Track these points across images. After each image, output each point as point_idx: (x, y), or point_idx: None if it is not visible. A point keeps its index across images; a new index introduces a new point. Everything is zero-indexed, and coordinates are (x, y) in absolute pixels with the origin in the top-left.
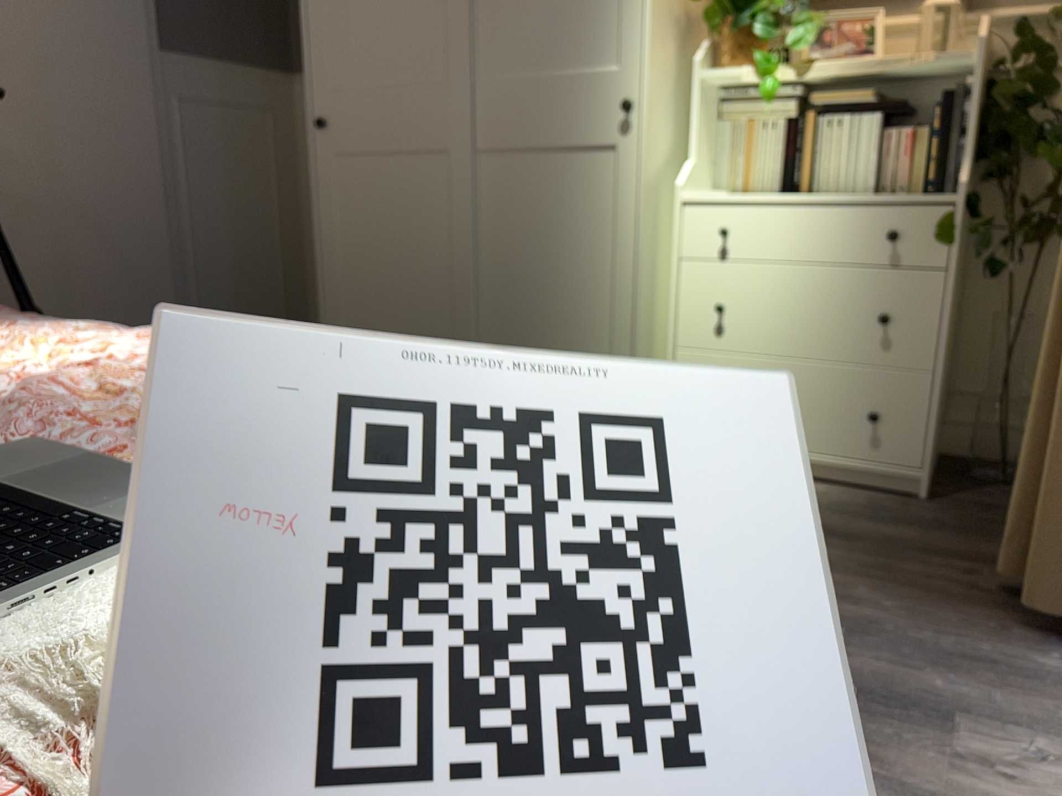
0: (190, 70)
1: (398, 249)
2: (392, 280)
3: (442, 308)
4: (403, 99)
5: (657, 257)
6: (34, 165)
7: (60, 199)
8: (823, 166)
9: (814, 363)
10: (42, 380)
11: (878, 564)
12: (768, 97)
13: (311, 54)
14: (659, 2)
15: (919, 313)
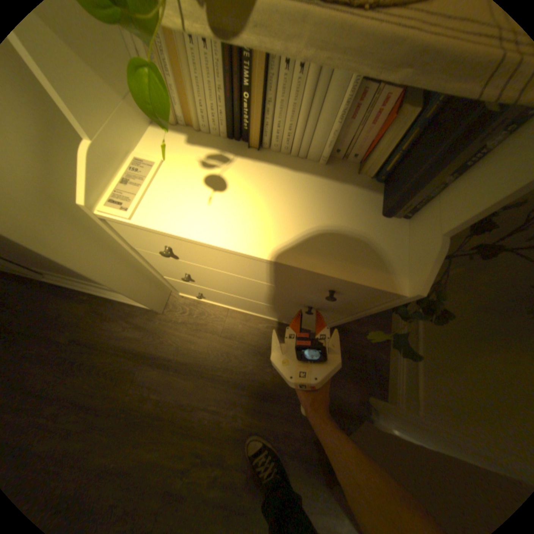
0: None
1: None
2: None
3: None
4: None
5: (109, 239)
6: None
7: None
8: (274, 117)
9: (260, 302)
10: None
11: (284, 425)
12: (155, 114)
13: None
14: None
15: (334, 311)
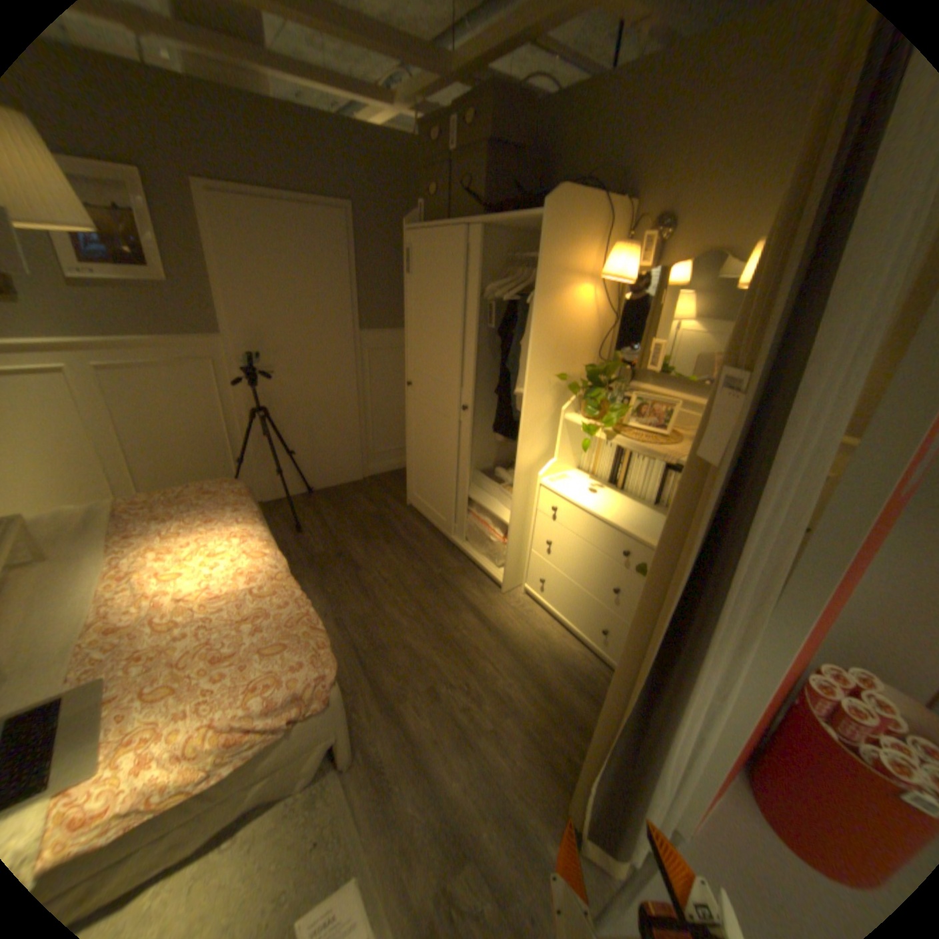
0: (373, 336)
1: (432, 451)
2: (429, 463)
3: (444, 485)
4: (436, 386)
5: (528, 503)
6: (297, 390)
7: (308, 402)
8: (631, 477)
9: (585, 590)
10: (184, 585)
11: (548, 724)
12: (585, 449)
13: (407, 351)
14: (537, 383)
15: (634, 595)
